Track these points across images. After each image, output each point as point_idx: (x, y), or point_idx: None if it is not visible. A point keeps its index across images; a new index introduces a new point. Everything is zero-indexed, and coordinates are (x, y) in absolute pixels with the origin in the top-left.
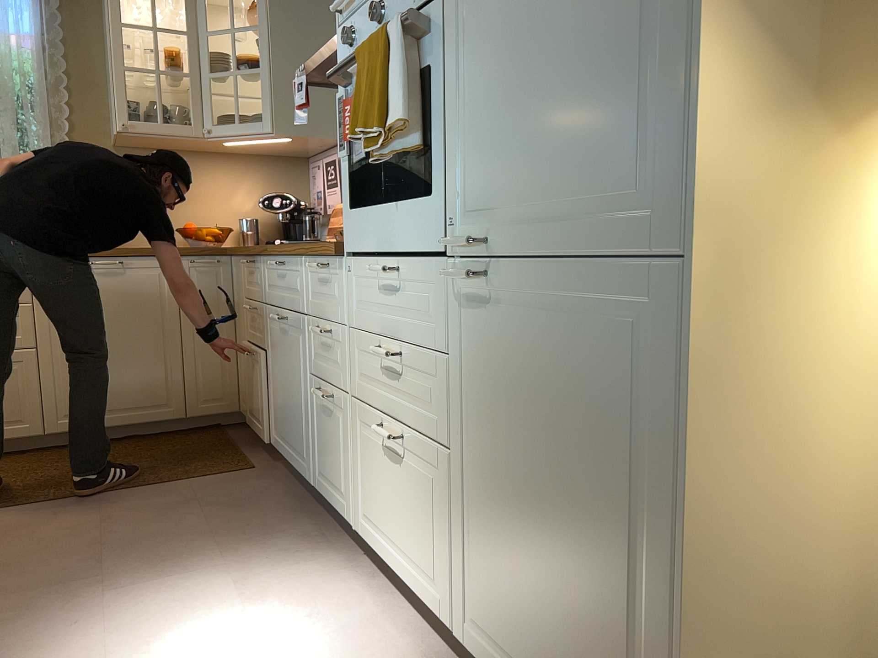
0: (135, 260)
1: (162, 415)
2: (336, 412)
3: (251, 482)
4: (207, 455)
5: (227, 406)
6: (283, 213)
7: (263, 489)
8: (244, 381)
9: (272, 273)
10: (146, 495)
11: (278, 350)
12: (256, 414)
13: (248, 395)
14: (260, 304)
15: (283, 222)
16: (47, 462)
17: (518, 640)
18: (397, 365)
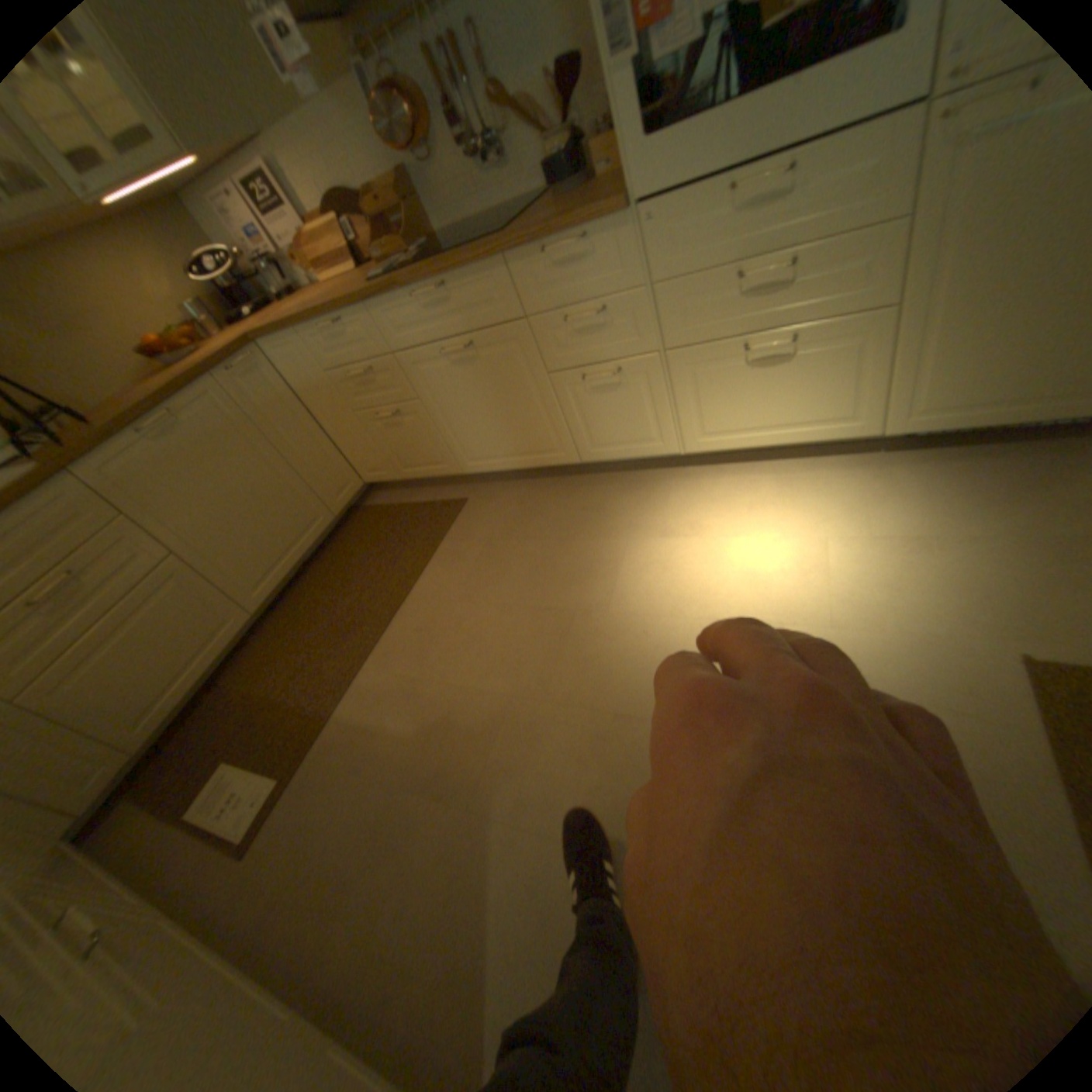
0: (176, 399)
1: (319, 527)
2: (624, 379)
3: (492, 504)
4: (407, 522)
5: (355, 485)
6: (218, 275)
7: (512, 500)
8: (365, 453)
9: (403, 310)
10: (442, 568)
11: (452, 384)
12: (410, 467)
13: (383, 459)
14: (379, 358)
15: (222, 287)
16: (287, 628)
17: (992, 386)
18: (795, 268)
